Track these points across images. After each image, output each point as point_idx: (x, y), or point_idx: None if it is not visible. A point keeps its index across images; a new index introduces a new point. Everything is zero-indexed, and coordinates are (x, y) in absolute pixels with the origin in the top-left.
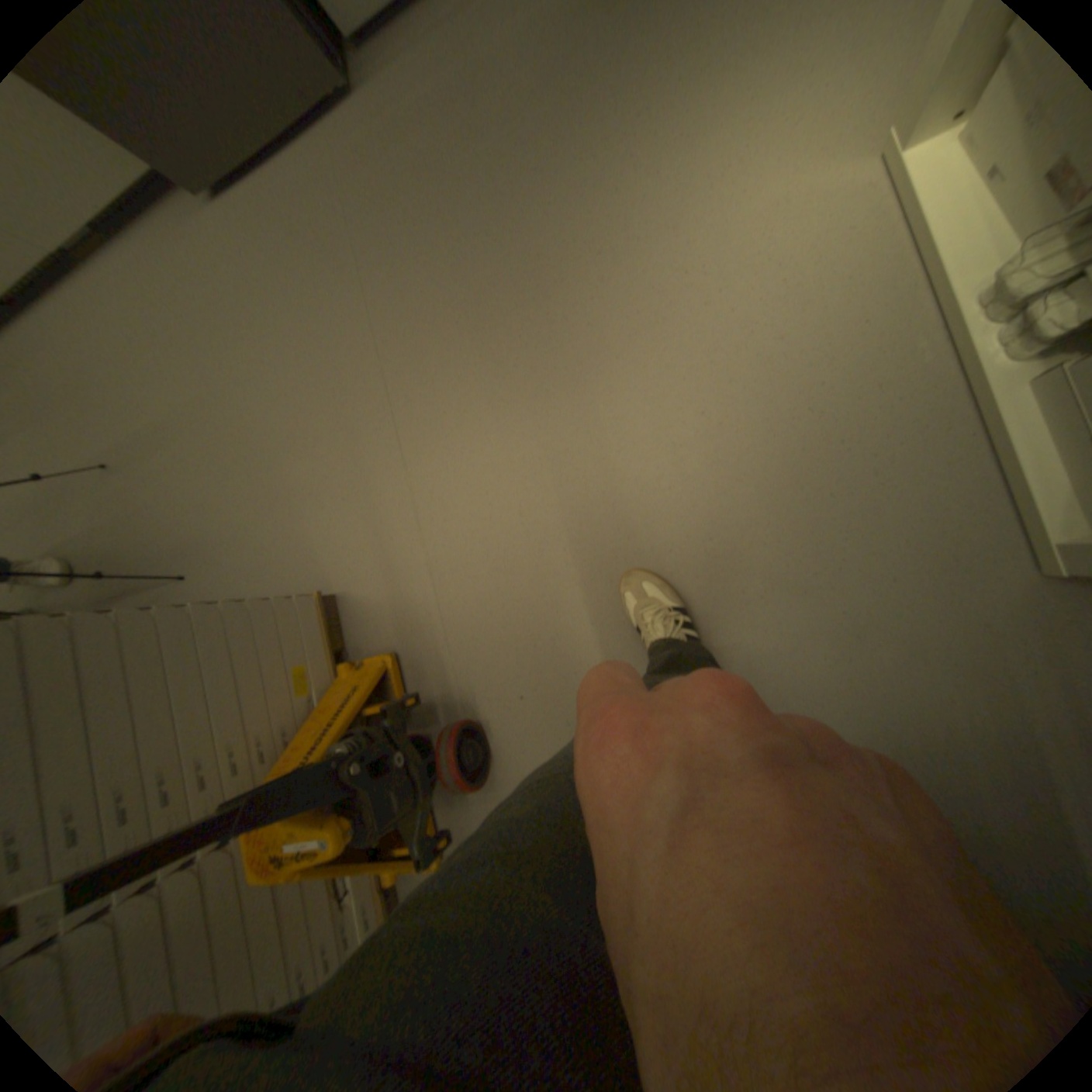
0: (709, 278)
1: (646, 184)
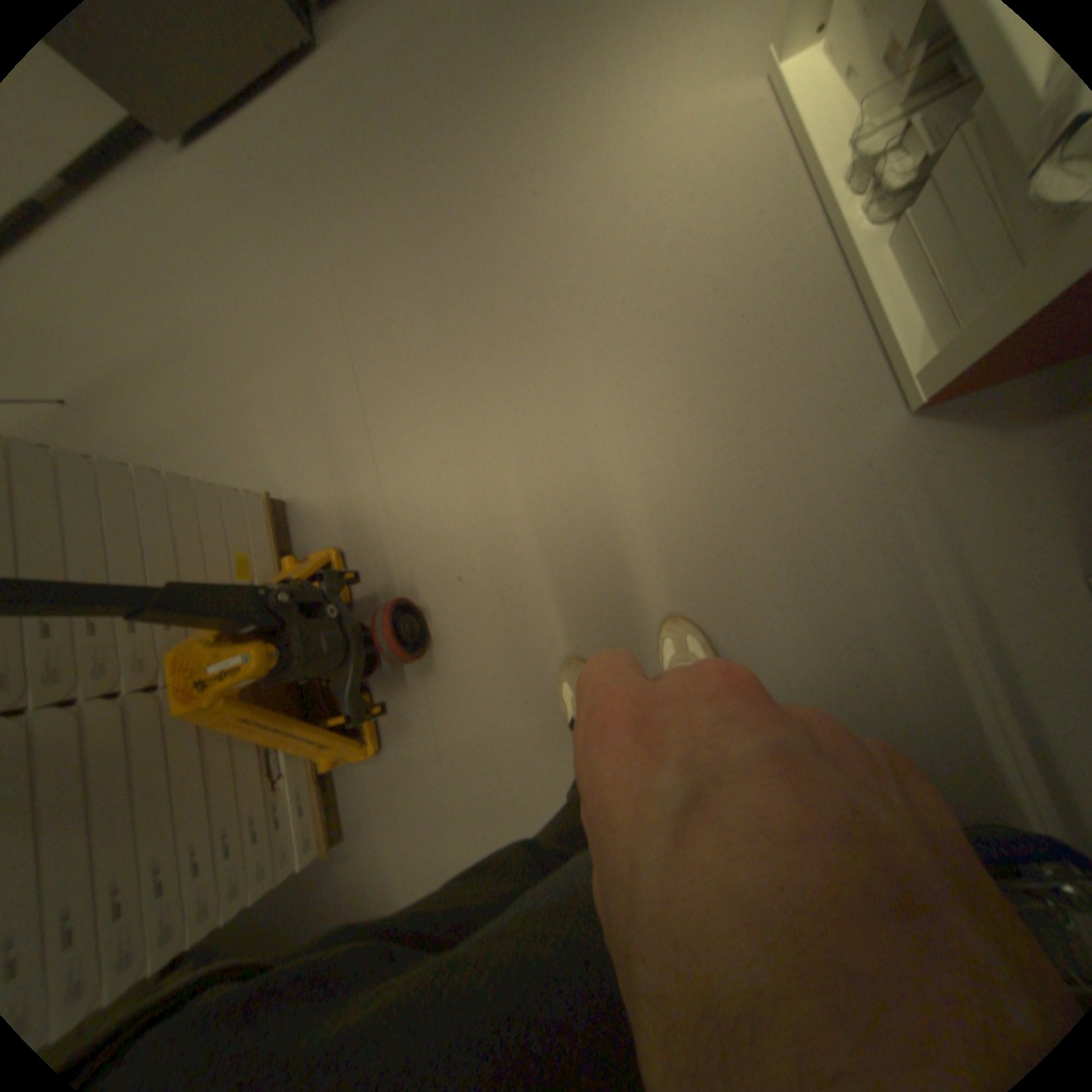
0: (627, 185)
1: (573, 109)
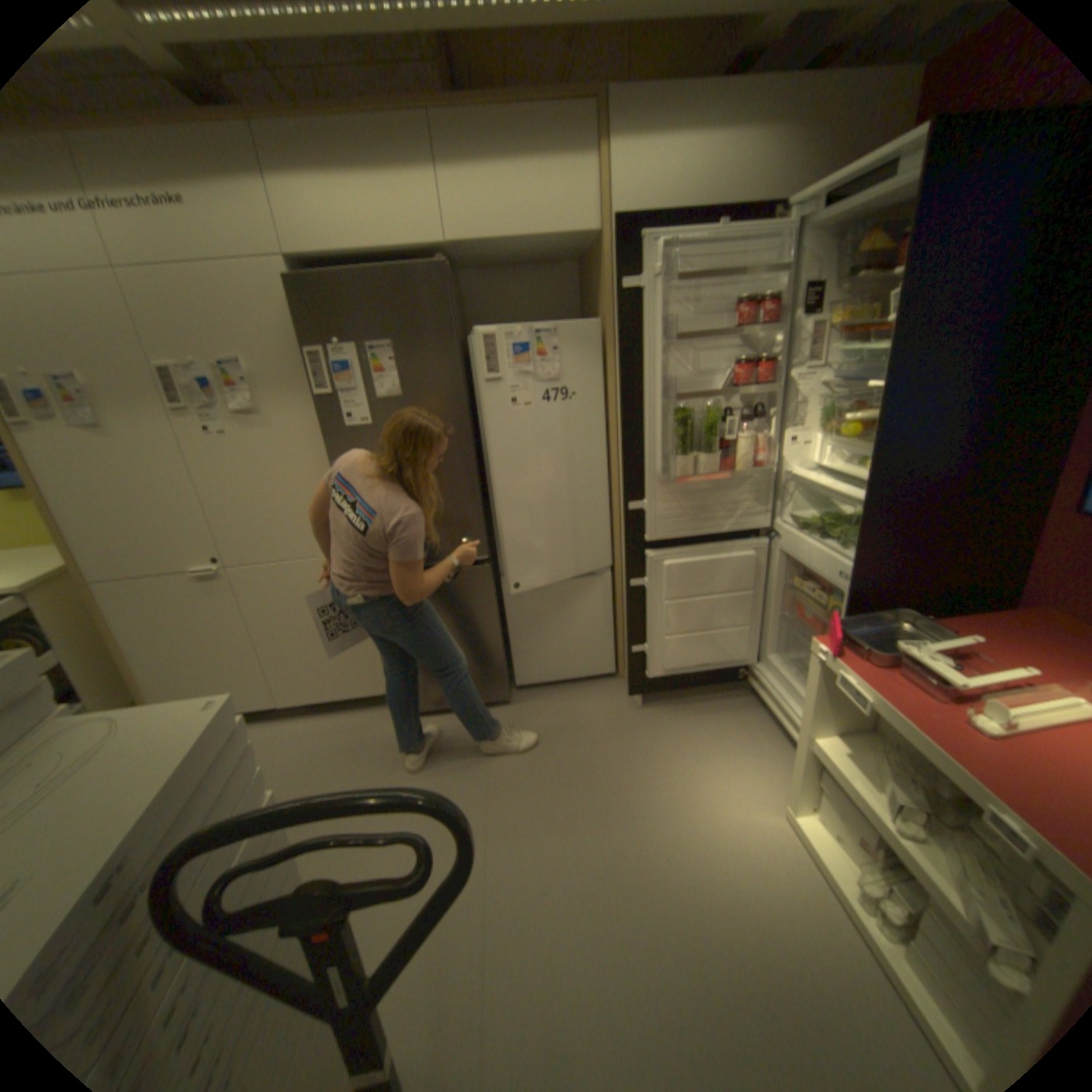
0: (708, 857)
1: (669, 798)
